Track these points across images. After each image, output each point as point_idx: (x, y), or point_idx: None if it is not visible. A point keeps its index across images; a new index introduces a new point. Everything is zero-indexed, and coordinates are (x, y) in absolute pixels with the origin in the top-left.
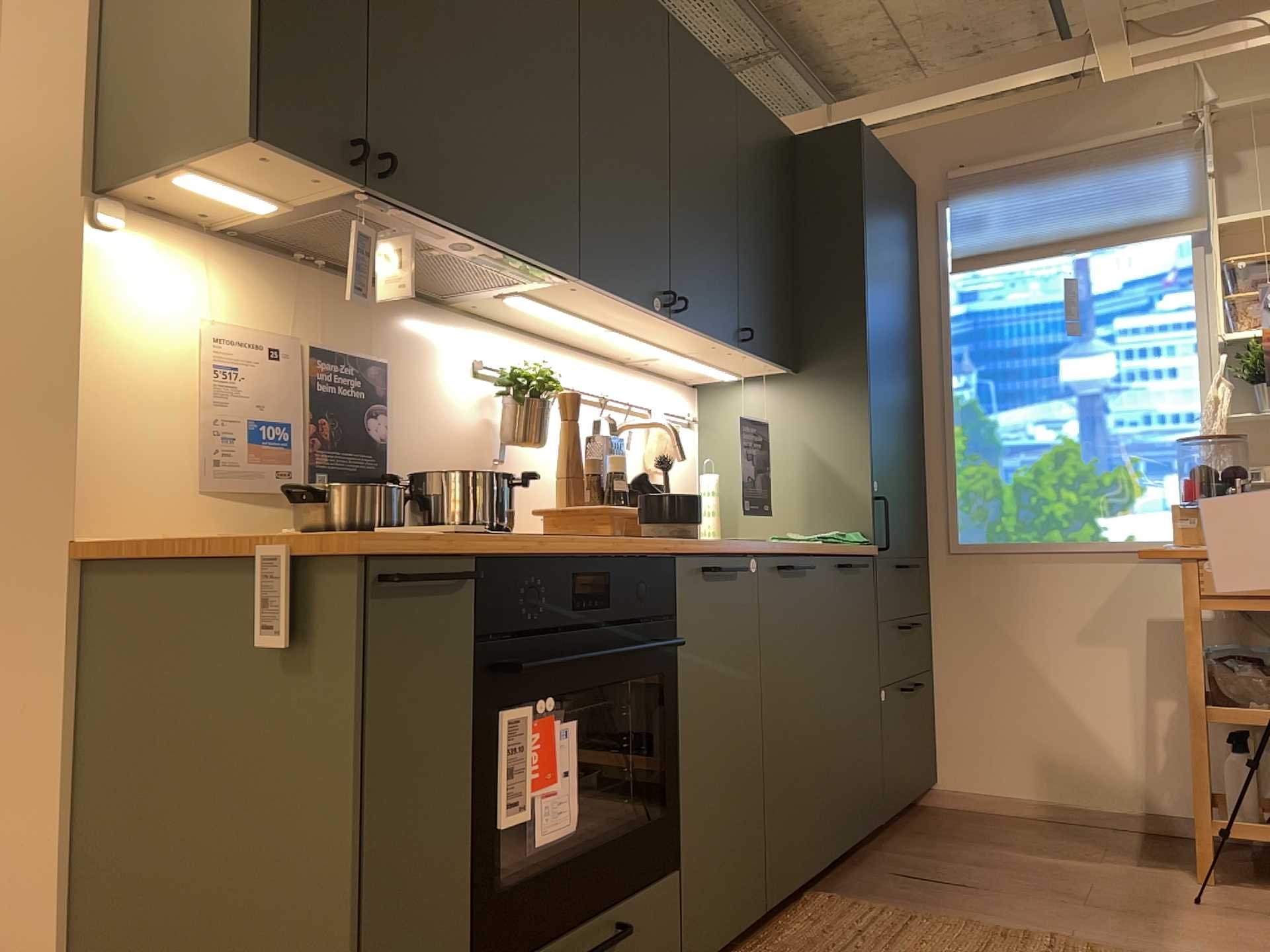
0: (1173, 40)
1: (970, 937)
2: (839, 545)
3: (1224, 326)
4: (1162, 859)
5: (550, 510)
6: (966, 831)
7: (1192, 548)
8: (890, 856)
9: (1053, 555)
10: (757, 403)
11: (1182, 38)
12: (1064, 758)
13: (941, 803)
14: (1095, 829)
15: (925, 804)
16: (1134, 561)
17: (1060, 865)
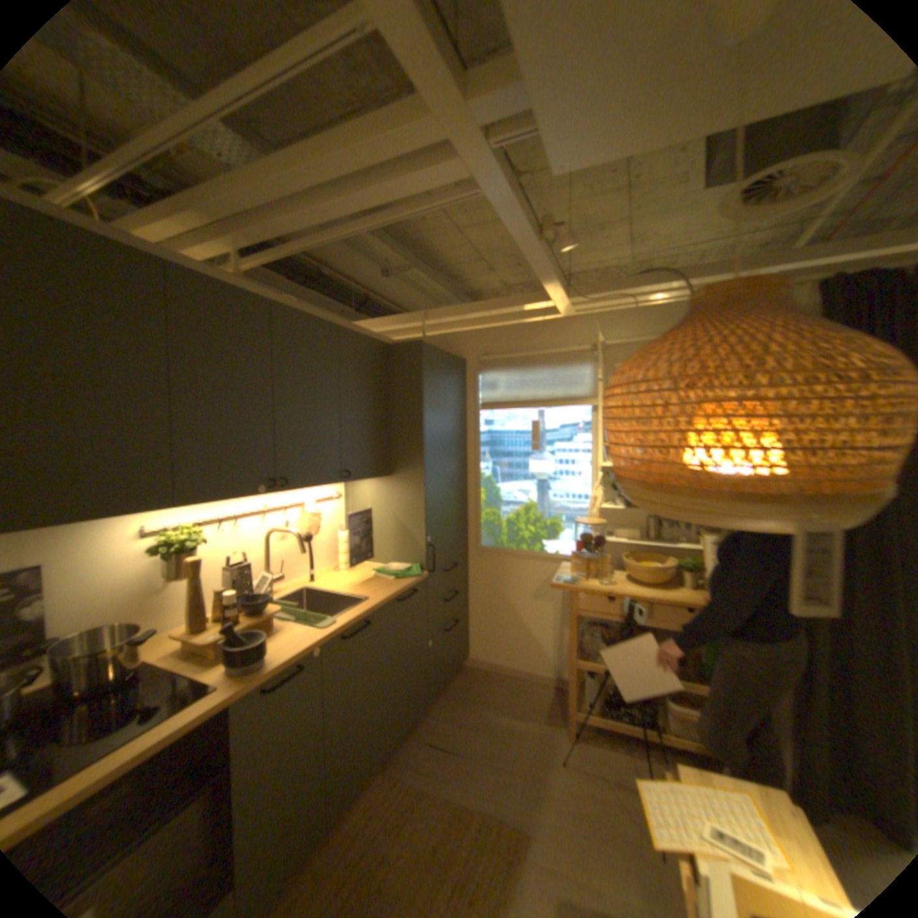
0: (590, 300)
1: (440, 824)
2: (403, 580)
3: (604, 455)
4: (557, 719)
5: (177, 641)
6: (474, 694)
7: (576, 583)
8: (429, 725)
9: (522, 557)
10: (371, 490)
11: (594, 299)
12: (523, 652)
13: (469, 667)
14: (534, 688)
15: (462, 667)
16: (558, 564)
17: (508, 729)
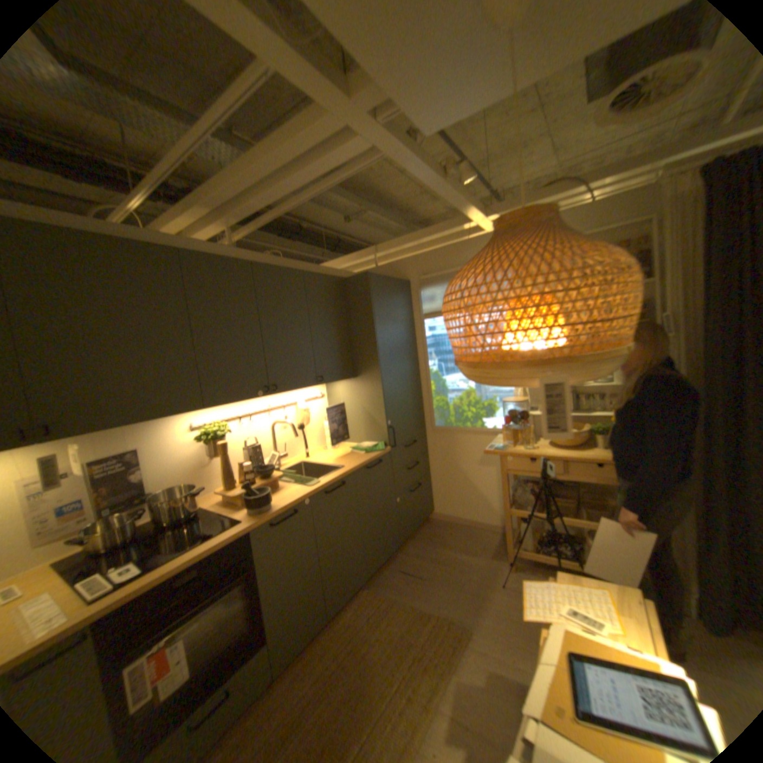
0: None
1: (406, 622)
2: (371, 453)
3: None
4: (502, 555)
5: (218, 495)
6: (437, 538)
7: (504, 449)
8: (402, 559)
9: (468, 432)
10: (344, 389)
11: None
12: (475, 507)
13: (435, 519)
14: (485, 533)
15: (429, 519)
16: (496, 436)
17: (462, 562)
